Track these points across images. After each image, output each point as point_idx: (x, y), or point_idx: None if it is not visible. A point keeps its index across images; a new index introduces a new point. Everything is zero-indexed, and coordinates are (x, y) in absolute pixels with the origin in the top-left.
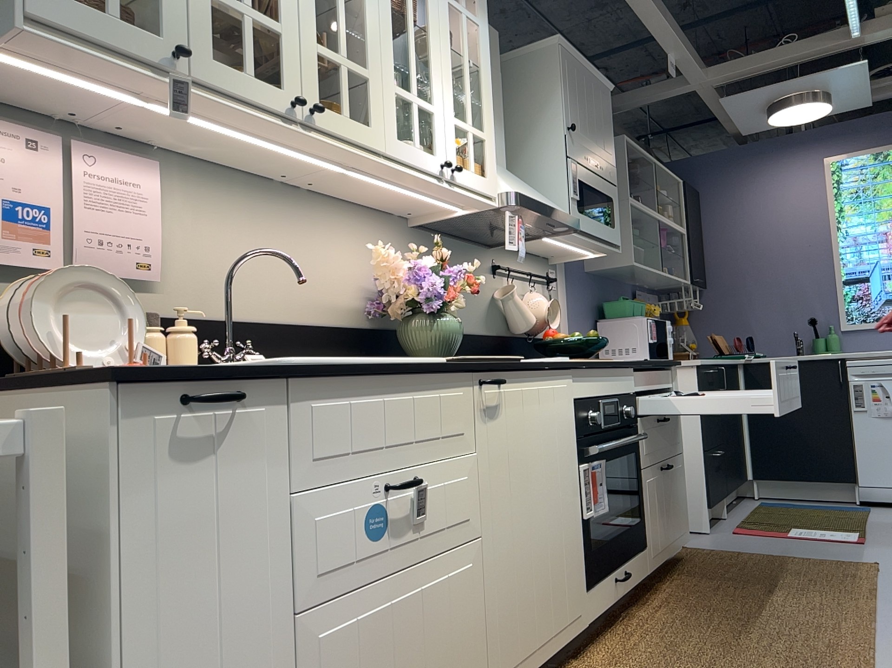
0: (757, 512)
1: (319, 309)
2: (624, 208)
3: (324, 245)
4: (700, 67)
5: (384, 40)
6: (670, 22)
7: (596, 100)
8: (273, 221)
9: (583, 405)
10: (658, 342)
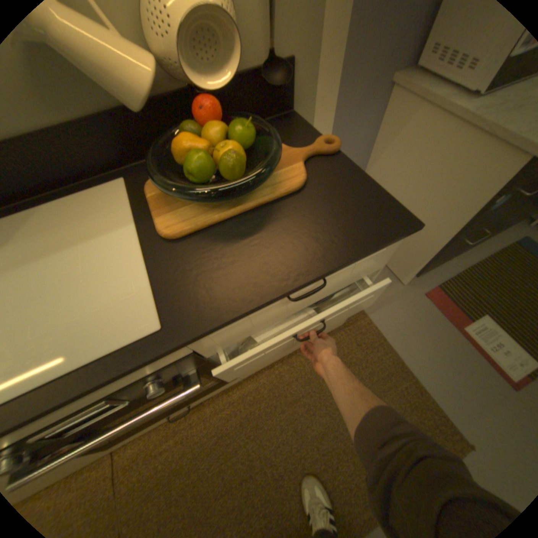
0: (494, 261)
1: None
2: None
3: None
4: None
5: None
6: None
7: None
8: None
9: None
10: None
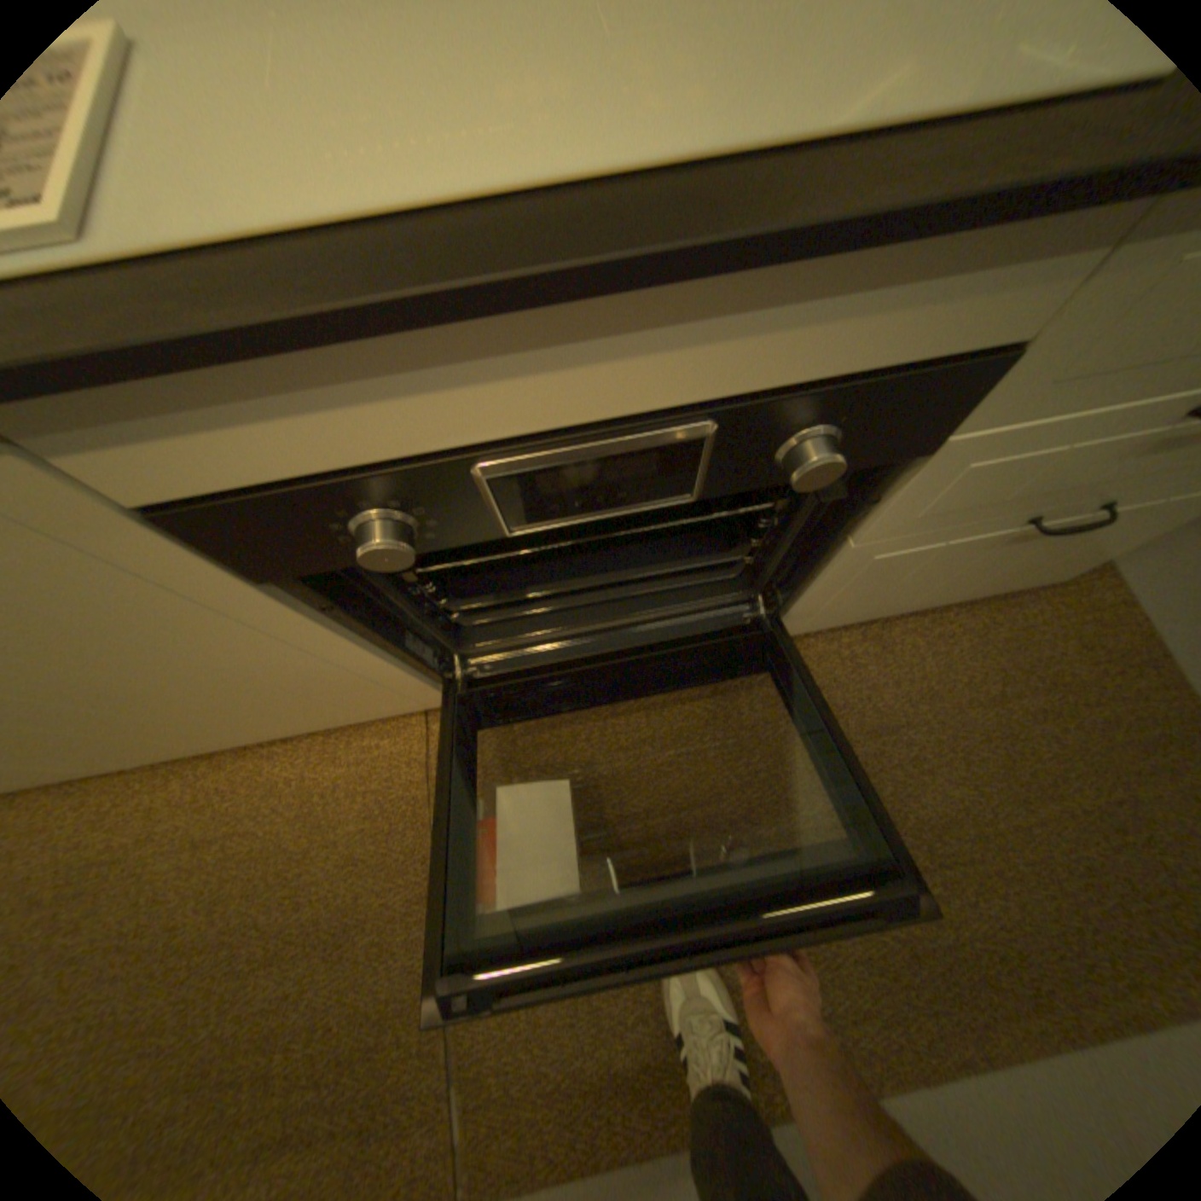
0: None
1: None
2: None
3: None
4: None
5: None
6: None
7: None
8: None
9: (265, 505)
10: None
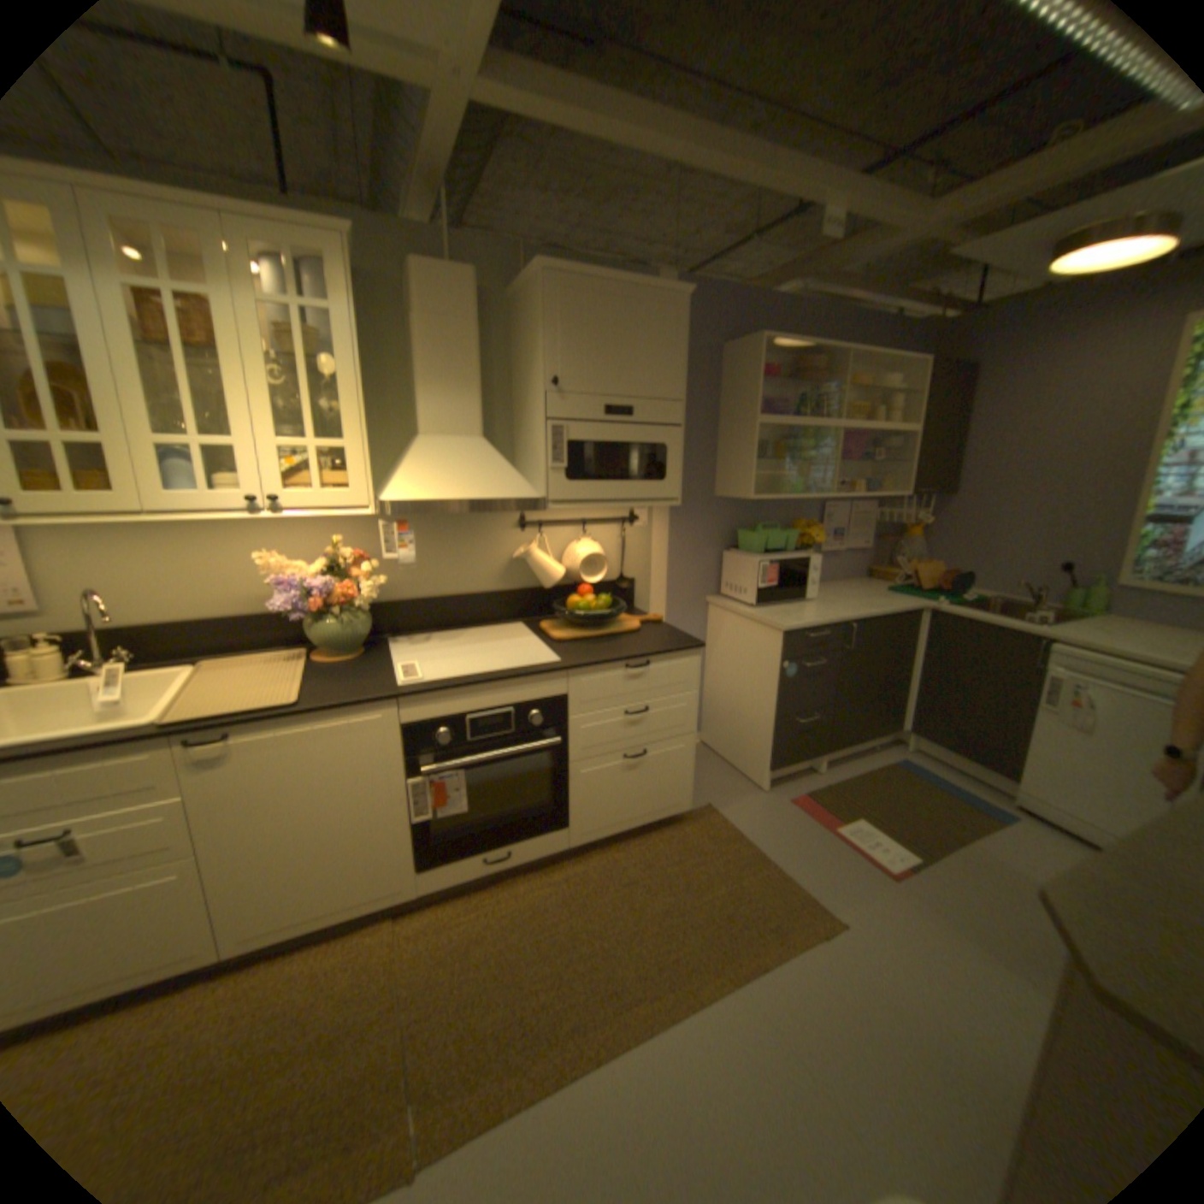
0: (869, 778)
1: (241, 602)
2: (764, 423)
3: (242, 548)
4: (908, 202)
5: (127, 392)
6: (790, 164)
7: (638, 321)
8: (171, 539)
9: (424, 726)
10: (776, 585)
